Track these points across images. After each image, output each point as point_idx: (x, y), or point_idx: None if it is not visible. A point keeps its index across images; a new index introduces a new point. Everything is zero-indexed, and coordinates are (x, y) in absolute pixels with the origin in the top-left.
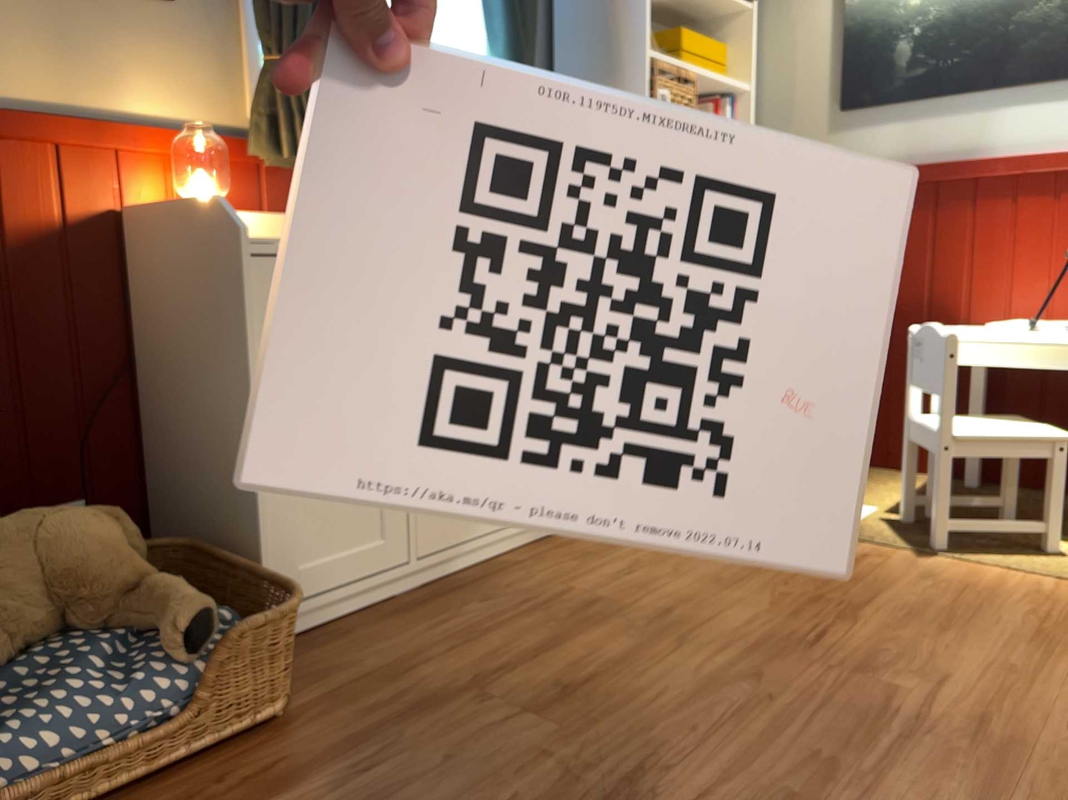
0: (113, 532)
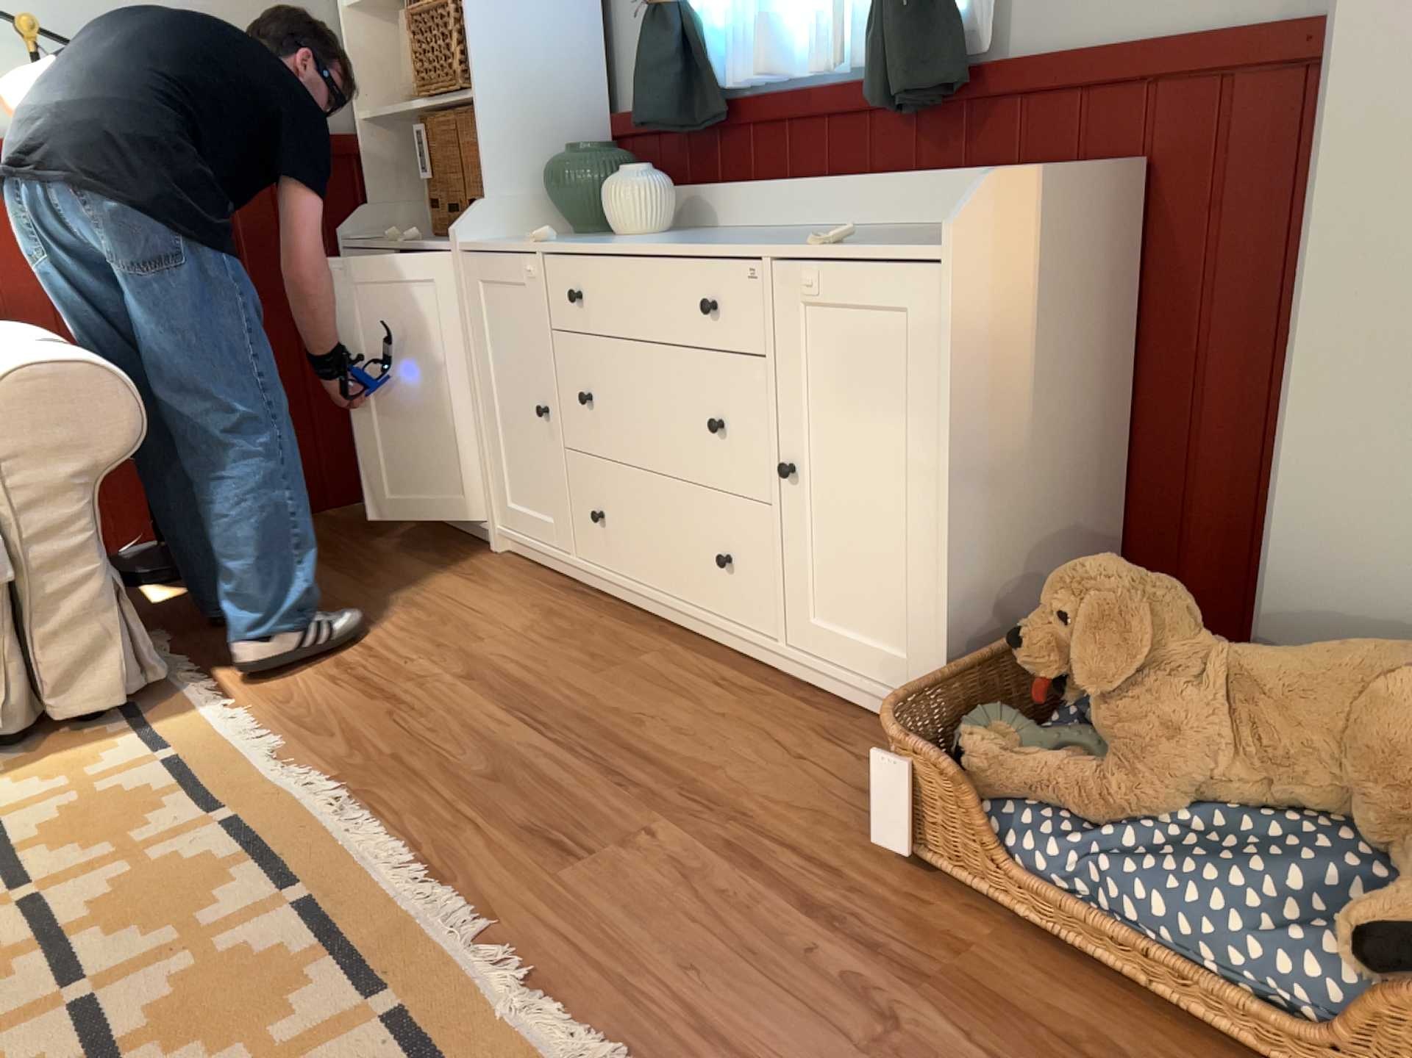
0: None
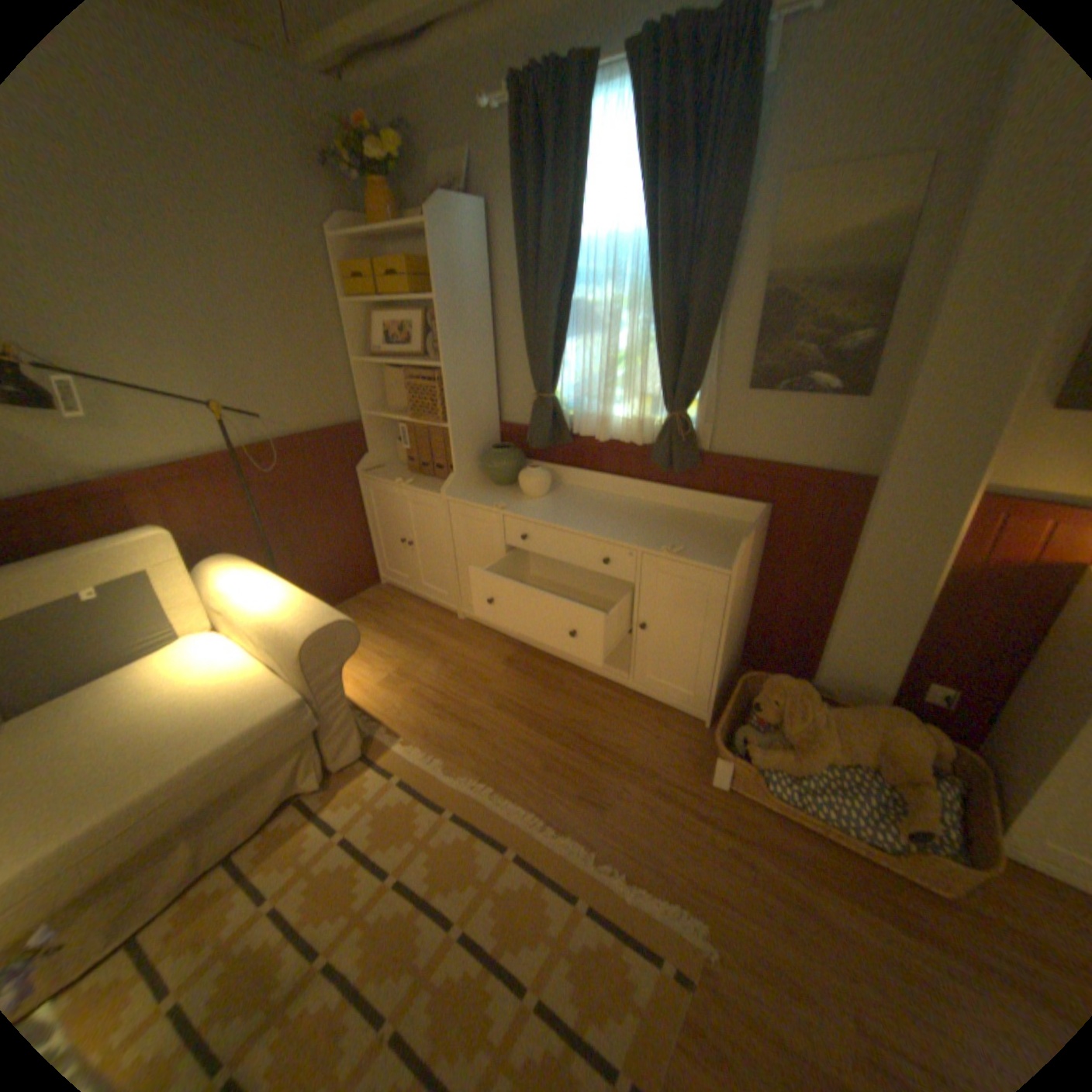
0: (929, 753)
